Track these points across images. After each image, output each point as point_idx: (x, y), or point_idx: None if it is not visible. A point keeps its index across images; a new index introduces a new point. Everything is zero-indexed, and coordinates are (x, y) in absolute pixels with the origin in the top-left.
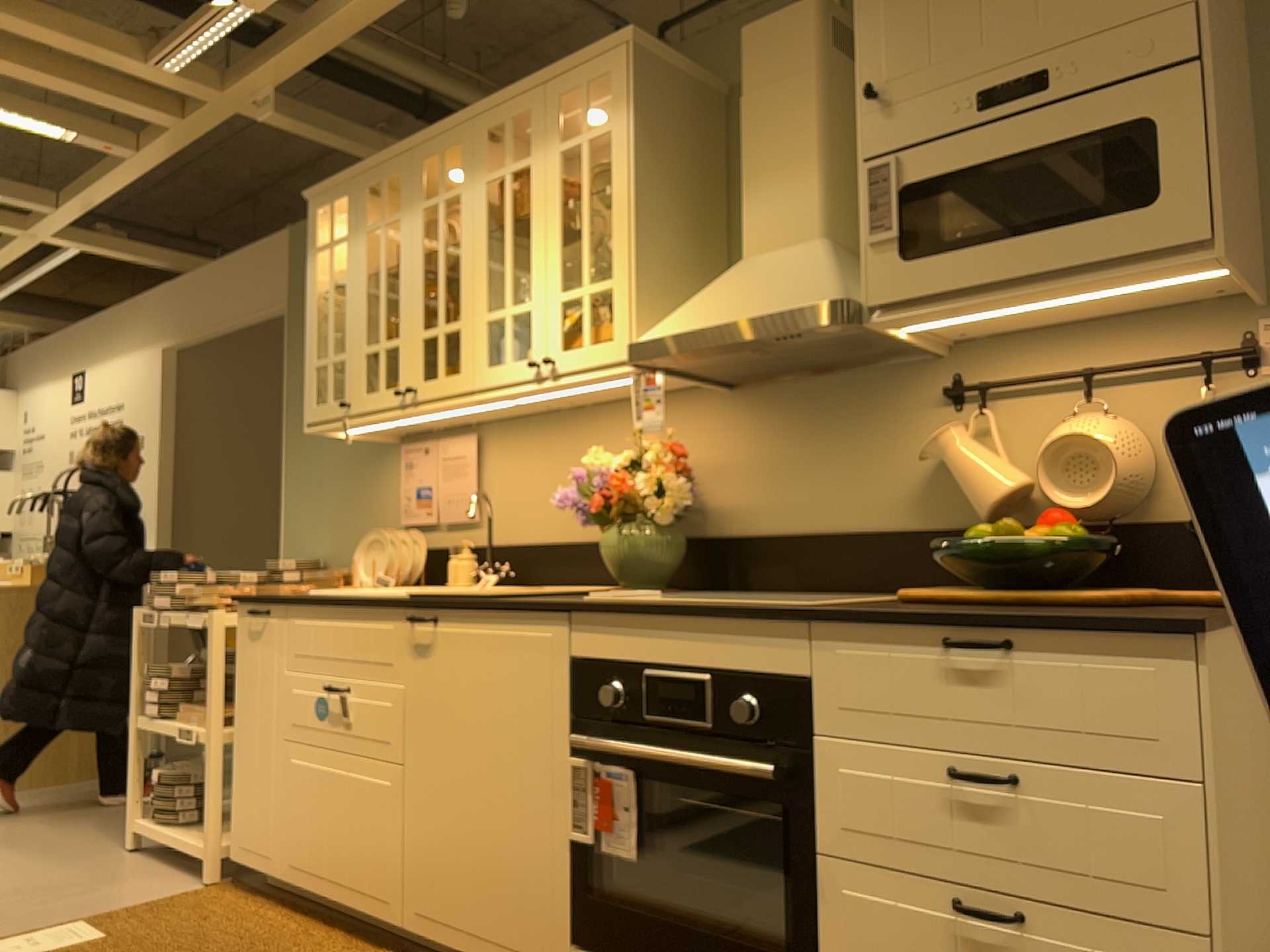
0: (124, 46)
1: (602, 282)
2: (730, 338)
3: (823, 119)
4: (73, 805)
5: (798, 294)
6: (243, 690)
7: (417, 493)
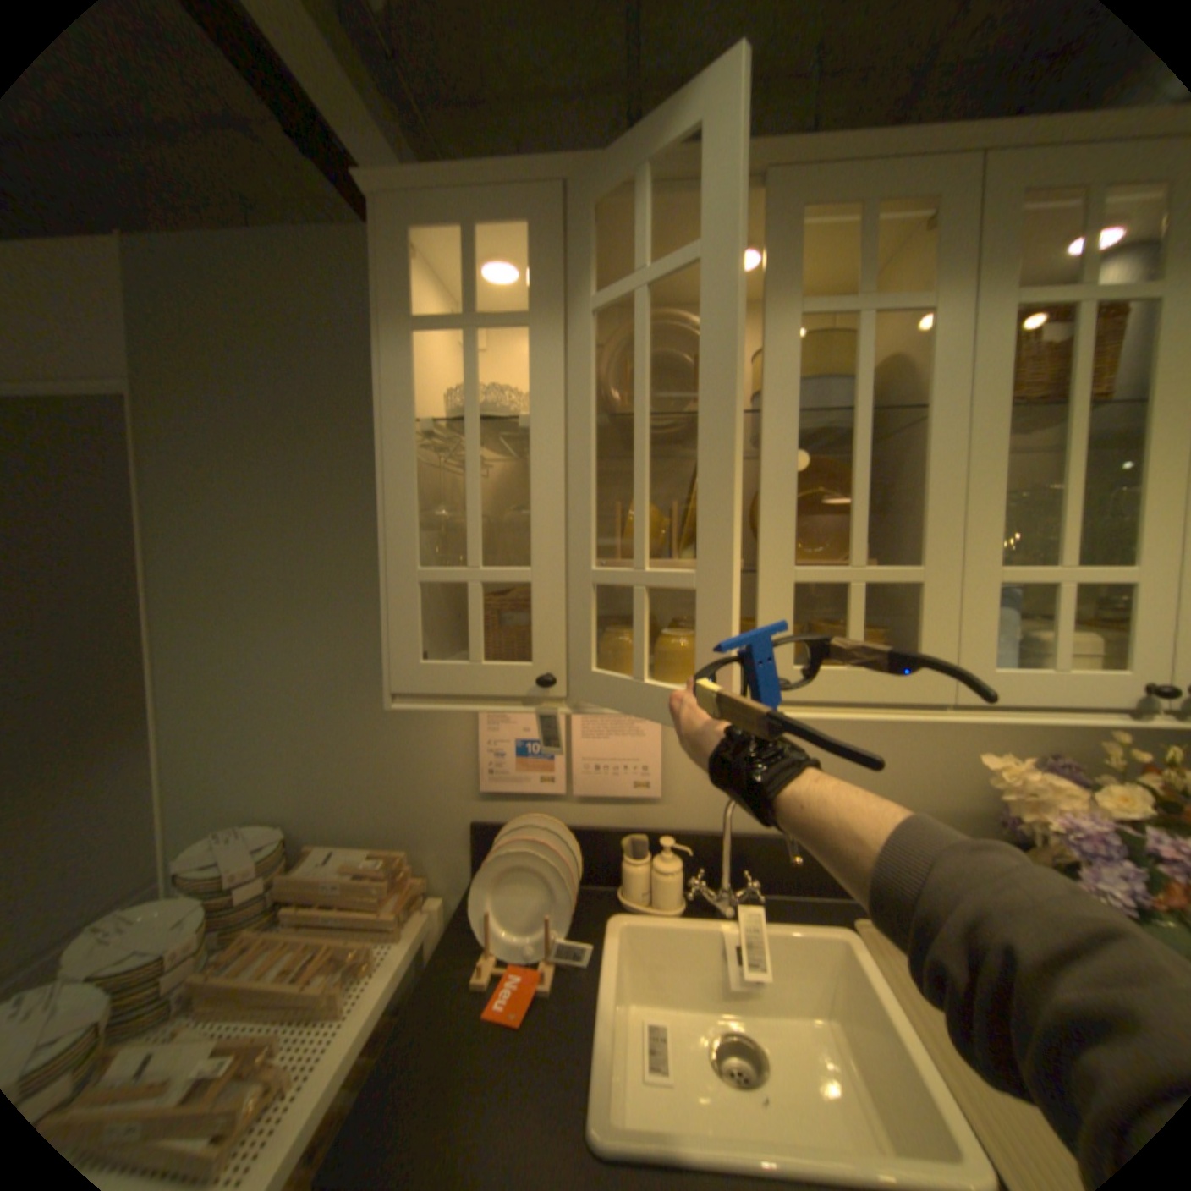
0: None
1: None
2: None
3: None
4: None
5: None
6: None
7: (523, 747)
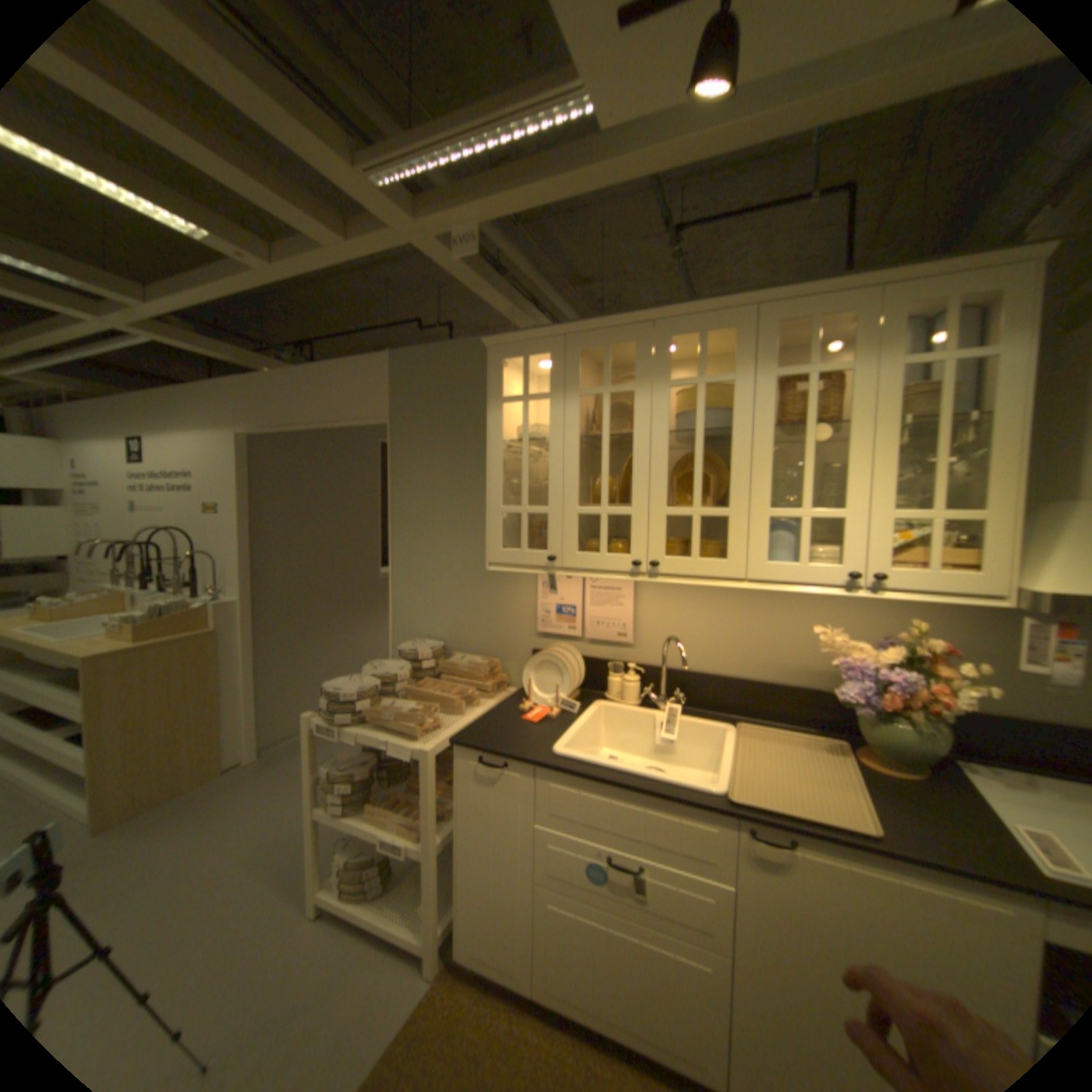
0: (329, 134)
1: (970, 514)
2: None
3: None
4: (209, 836)
5: None
6: (468, 824)
7: (559, 609)
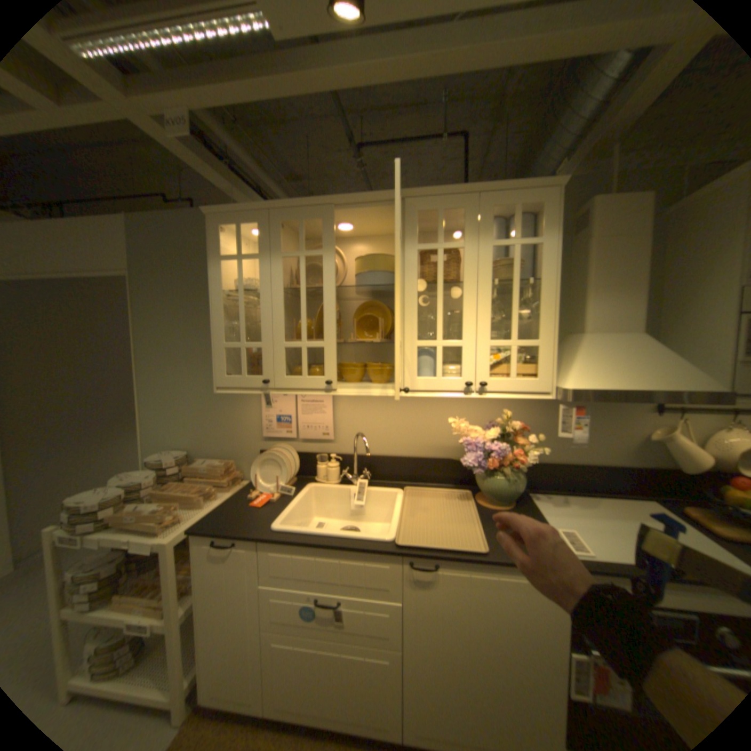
0: None
1: (530, 342)
2: (654, 401)
3: (650, 266)
4: None
5: (689, 379)
6: (205, 595)
7: (279, 418)
